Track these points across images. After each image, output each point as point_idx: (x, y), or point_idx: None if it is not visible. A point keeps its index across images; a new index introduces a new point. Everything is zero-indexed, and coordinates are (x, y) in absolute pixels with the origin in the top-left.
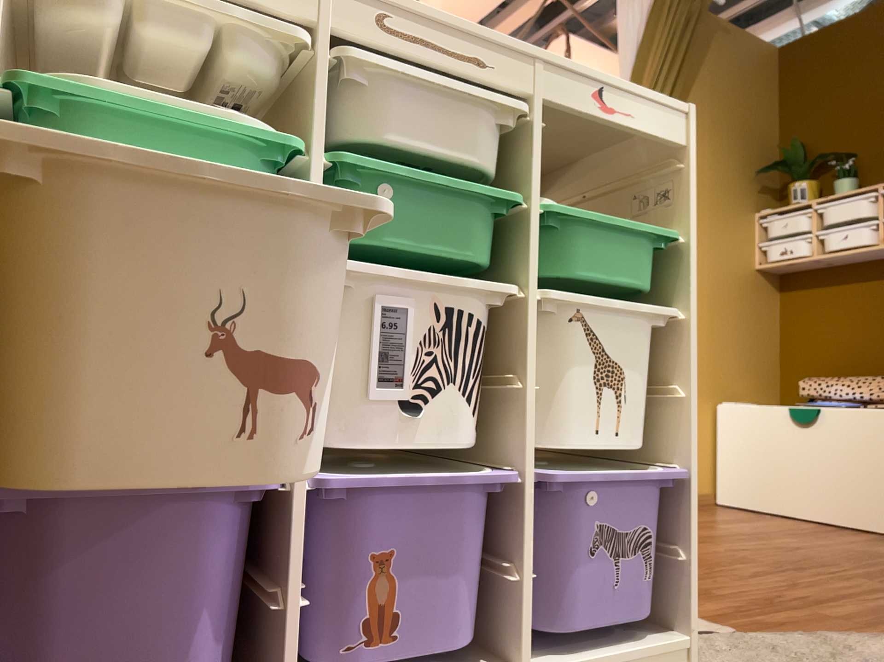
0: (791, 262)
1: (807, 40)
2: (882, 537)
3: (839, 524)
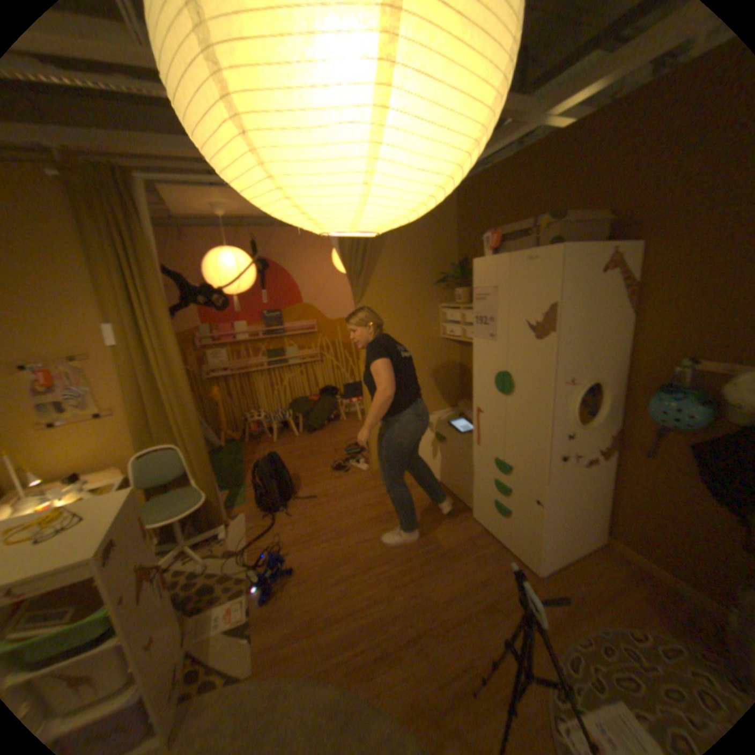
0: (455, 339)
1: (472, 178)
2: (462, 513)
3: (454, 496)
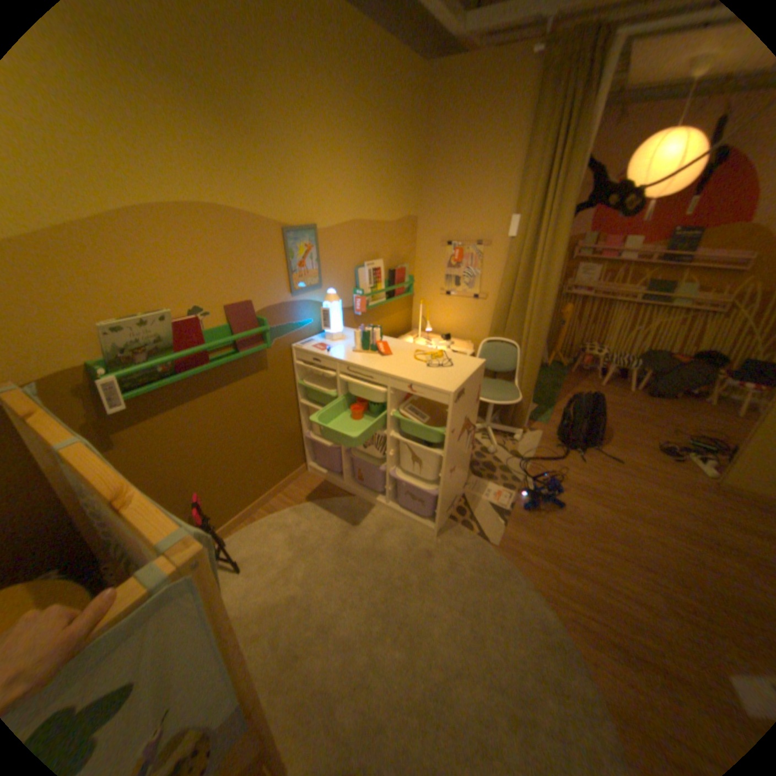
0: None
1: None
2: None
3: None
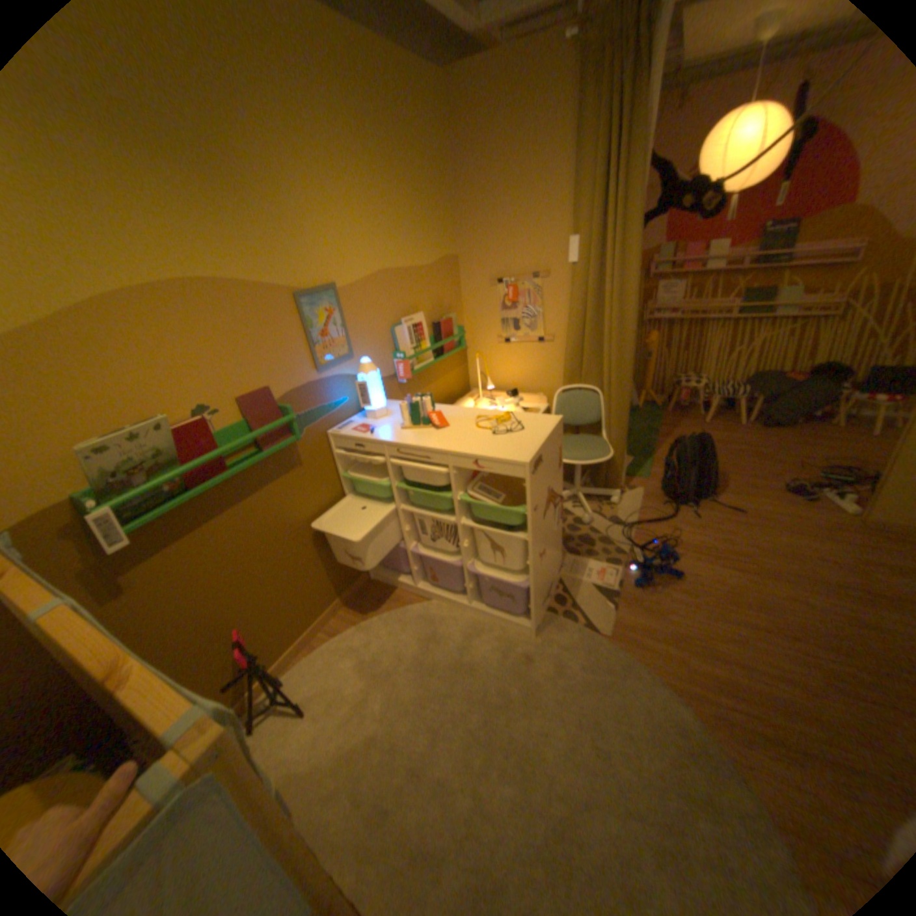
0: None
1: None
2: None
3: None
